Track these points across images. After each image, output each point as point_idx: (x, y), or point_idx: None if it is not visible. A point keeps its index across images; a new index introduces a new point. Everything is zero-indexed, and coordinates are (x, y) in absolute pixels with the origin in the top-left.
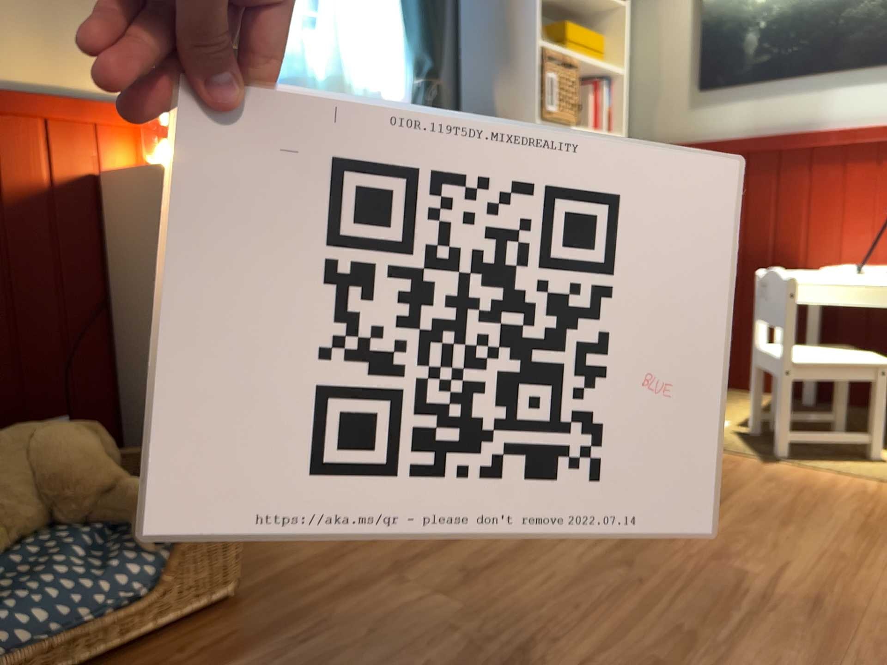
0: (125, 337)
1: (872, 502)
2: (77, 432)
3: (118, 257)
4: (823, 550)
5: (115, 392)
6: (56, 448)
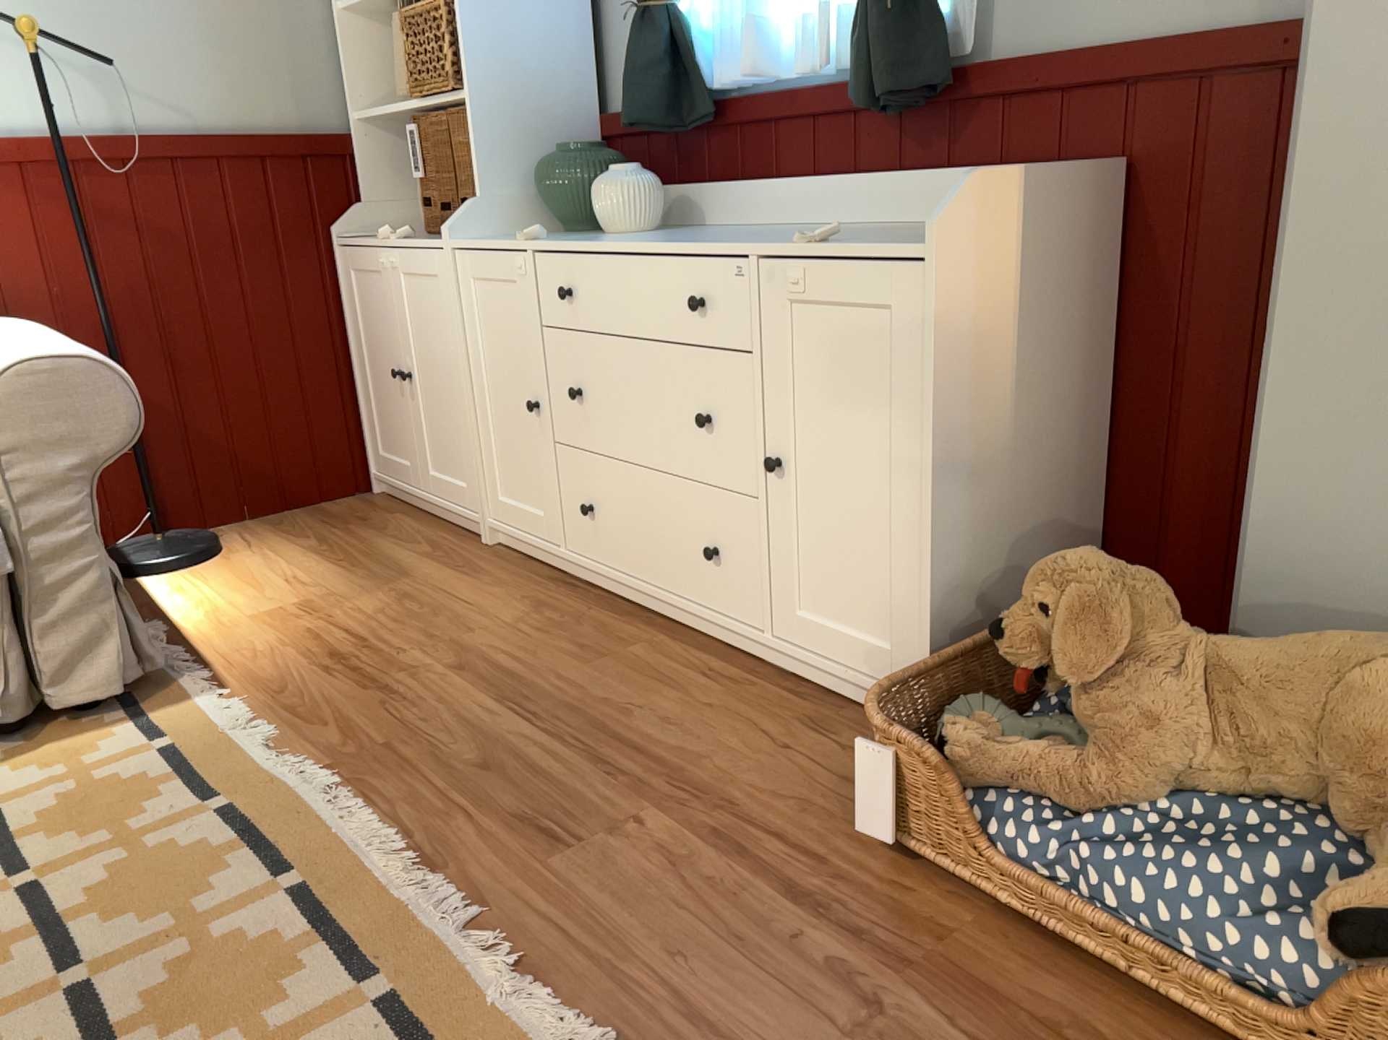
0: None
1: None
2: None
3: None
4: None
5: None
6: None
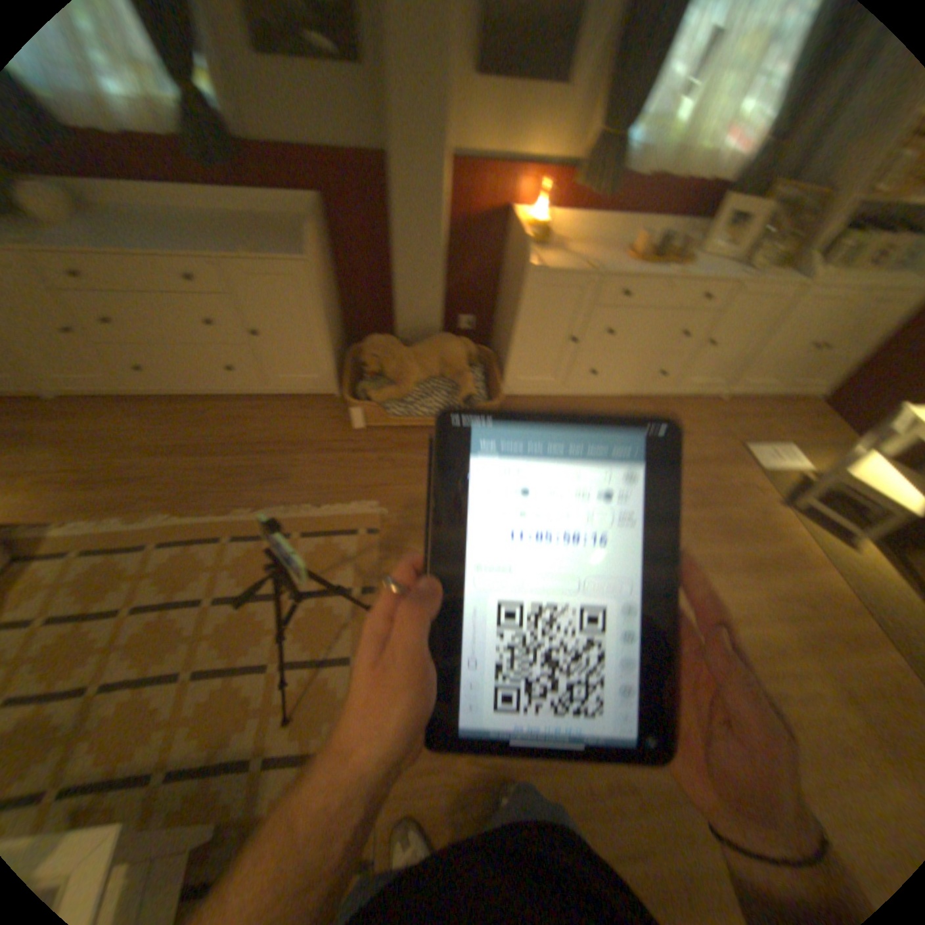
0: (502, 294)
1: (793, 560)
2: (460, 349)
3: (508, 257)
4: (717, 556)
5: (494, 313)
6: (451, 354)
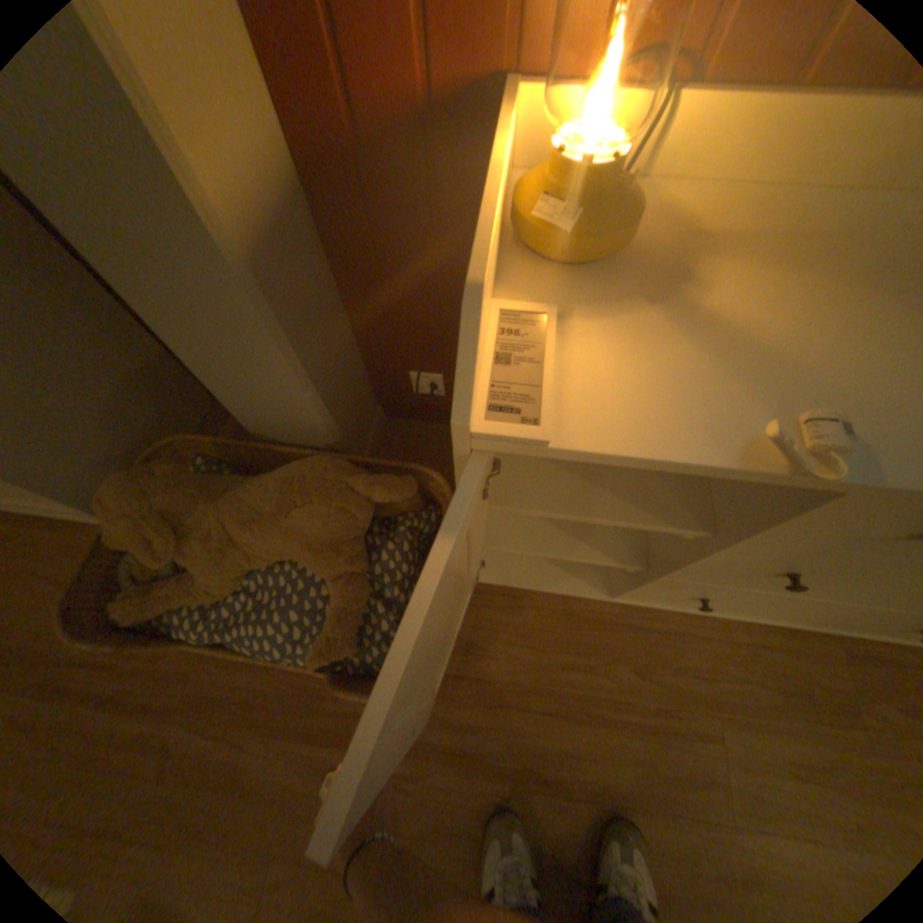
0: None
1: None
2: (336, 518)
3: None
4: None
5: None
6: (308, 531)
